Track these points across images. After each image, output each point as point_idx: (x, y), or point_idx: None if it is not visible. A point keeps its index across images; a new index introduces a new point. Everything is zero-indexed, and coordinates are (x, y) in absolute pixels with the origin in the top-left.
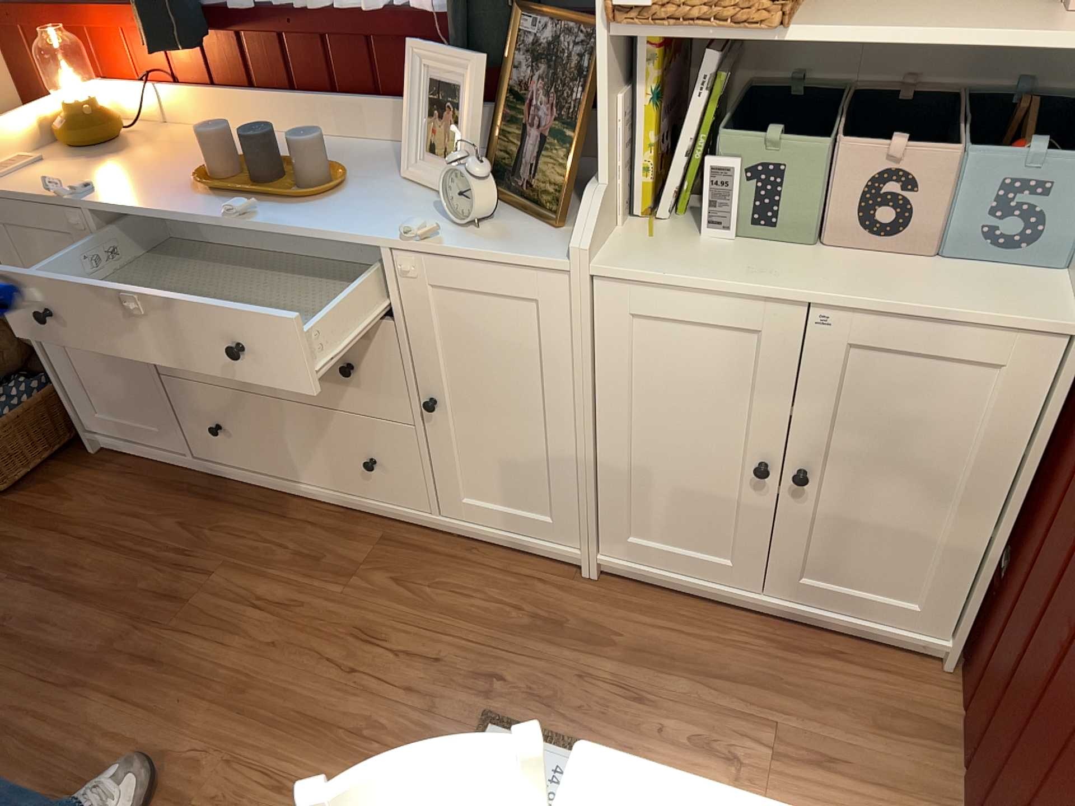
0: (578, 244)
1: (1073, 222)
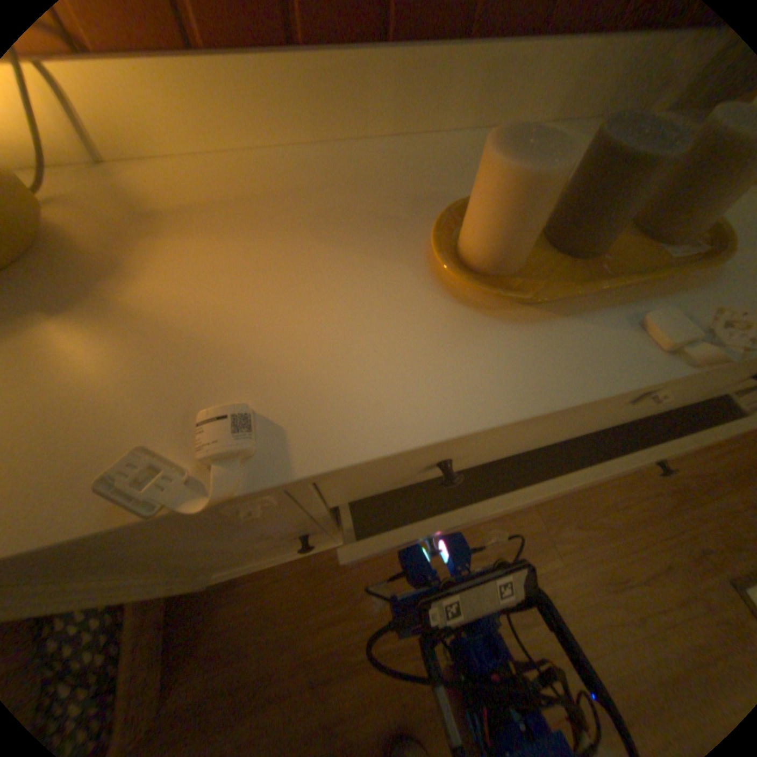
0: None
1: None
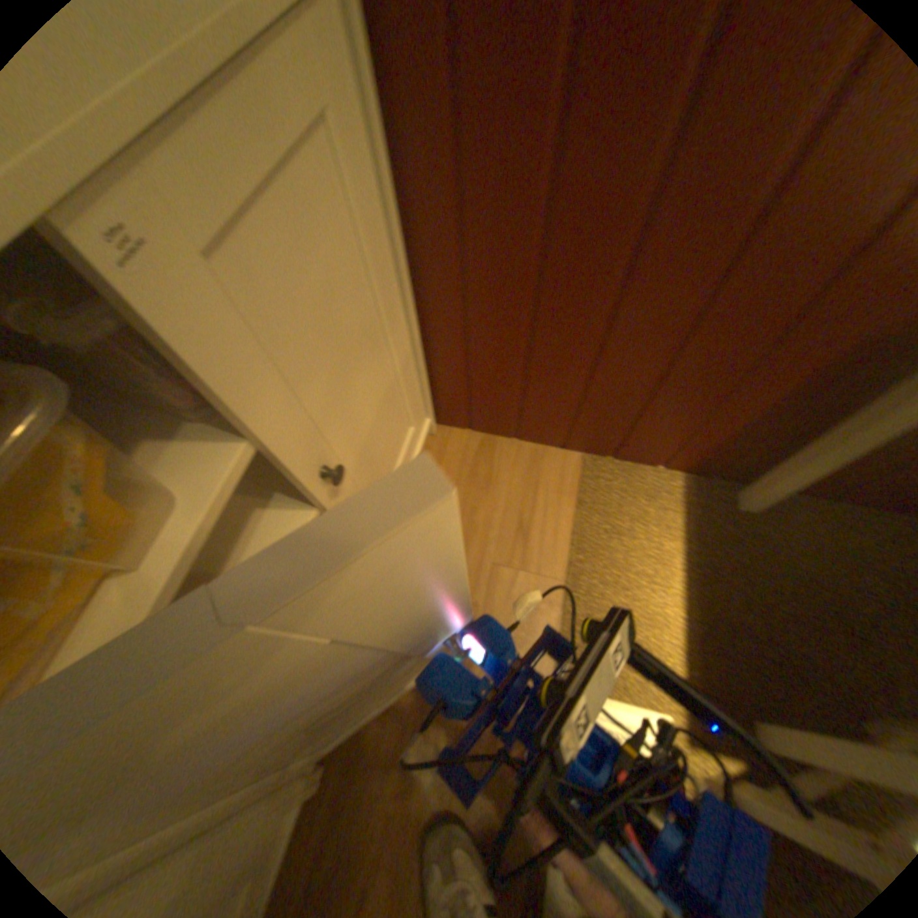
0: None
1: None
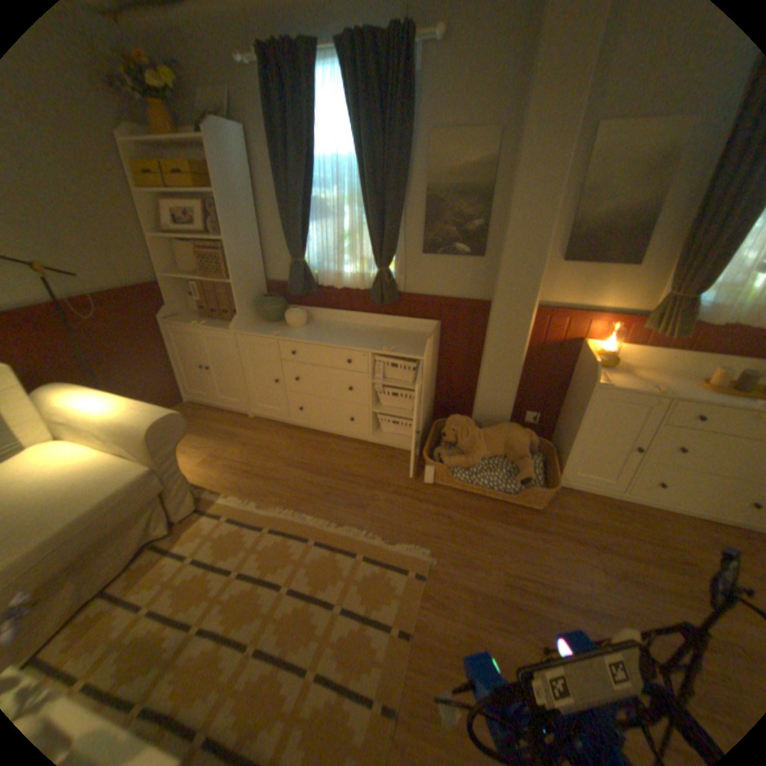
0: None
1: None
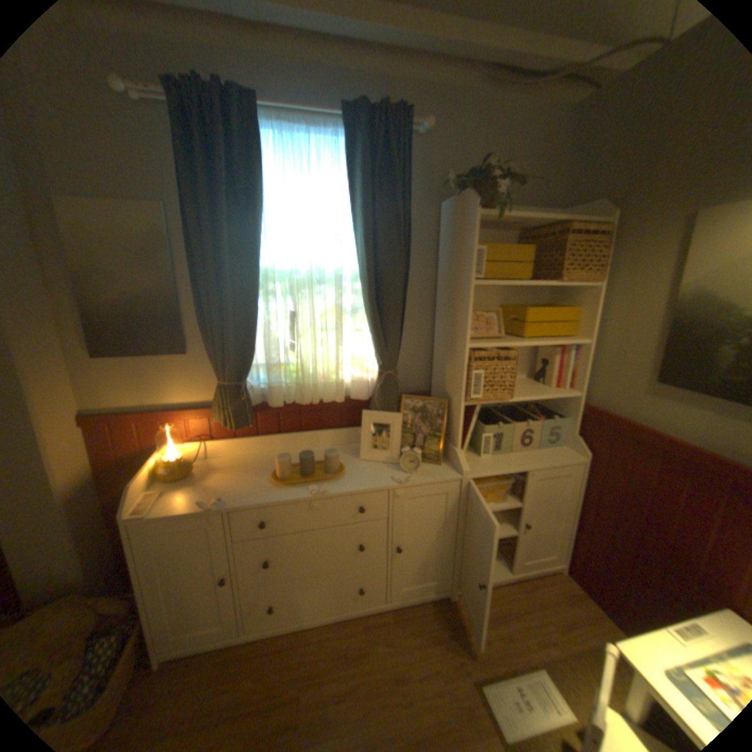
0: (464, 469)
1: (570, 433)
